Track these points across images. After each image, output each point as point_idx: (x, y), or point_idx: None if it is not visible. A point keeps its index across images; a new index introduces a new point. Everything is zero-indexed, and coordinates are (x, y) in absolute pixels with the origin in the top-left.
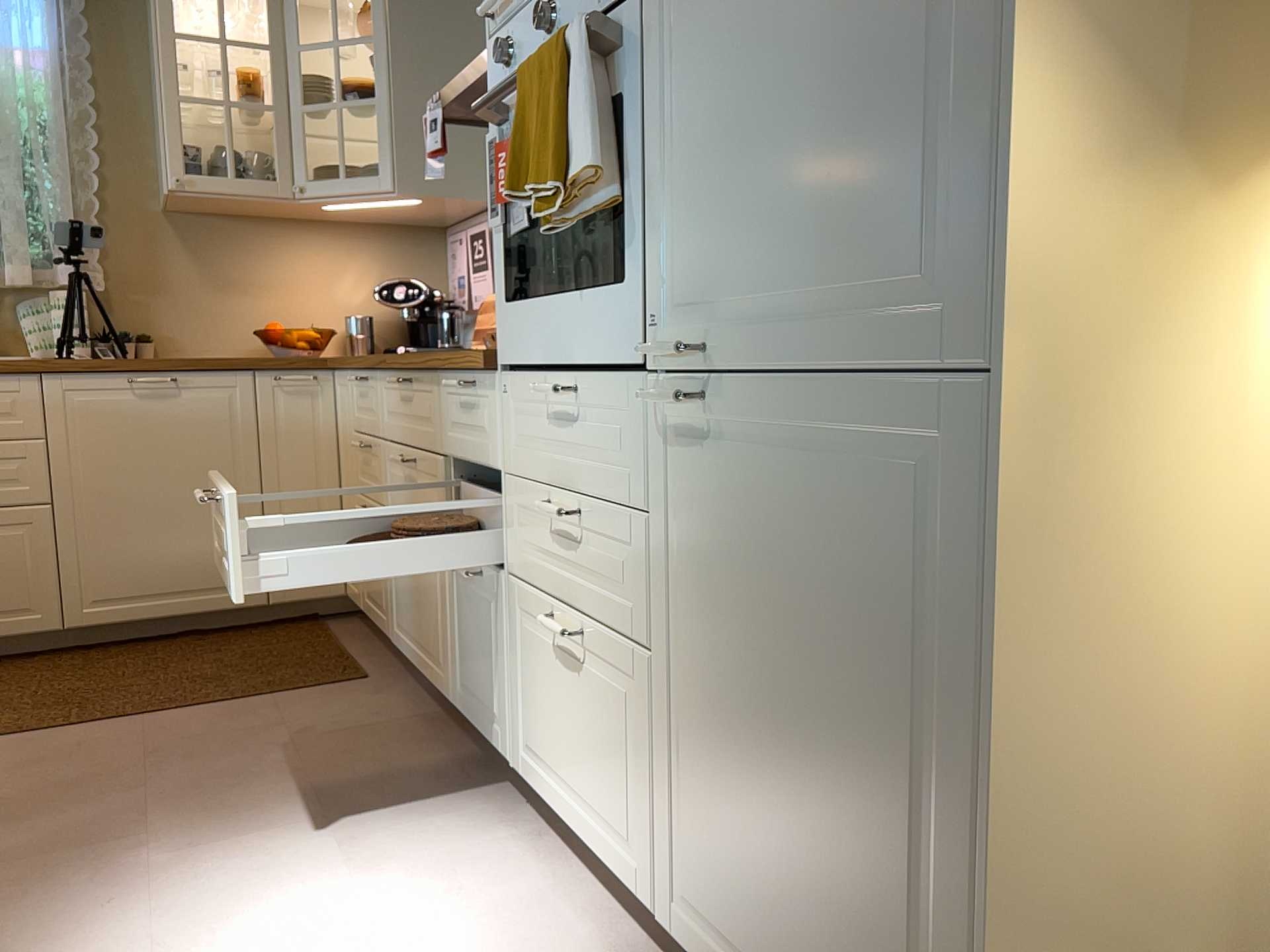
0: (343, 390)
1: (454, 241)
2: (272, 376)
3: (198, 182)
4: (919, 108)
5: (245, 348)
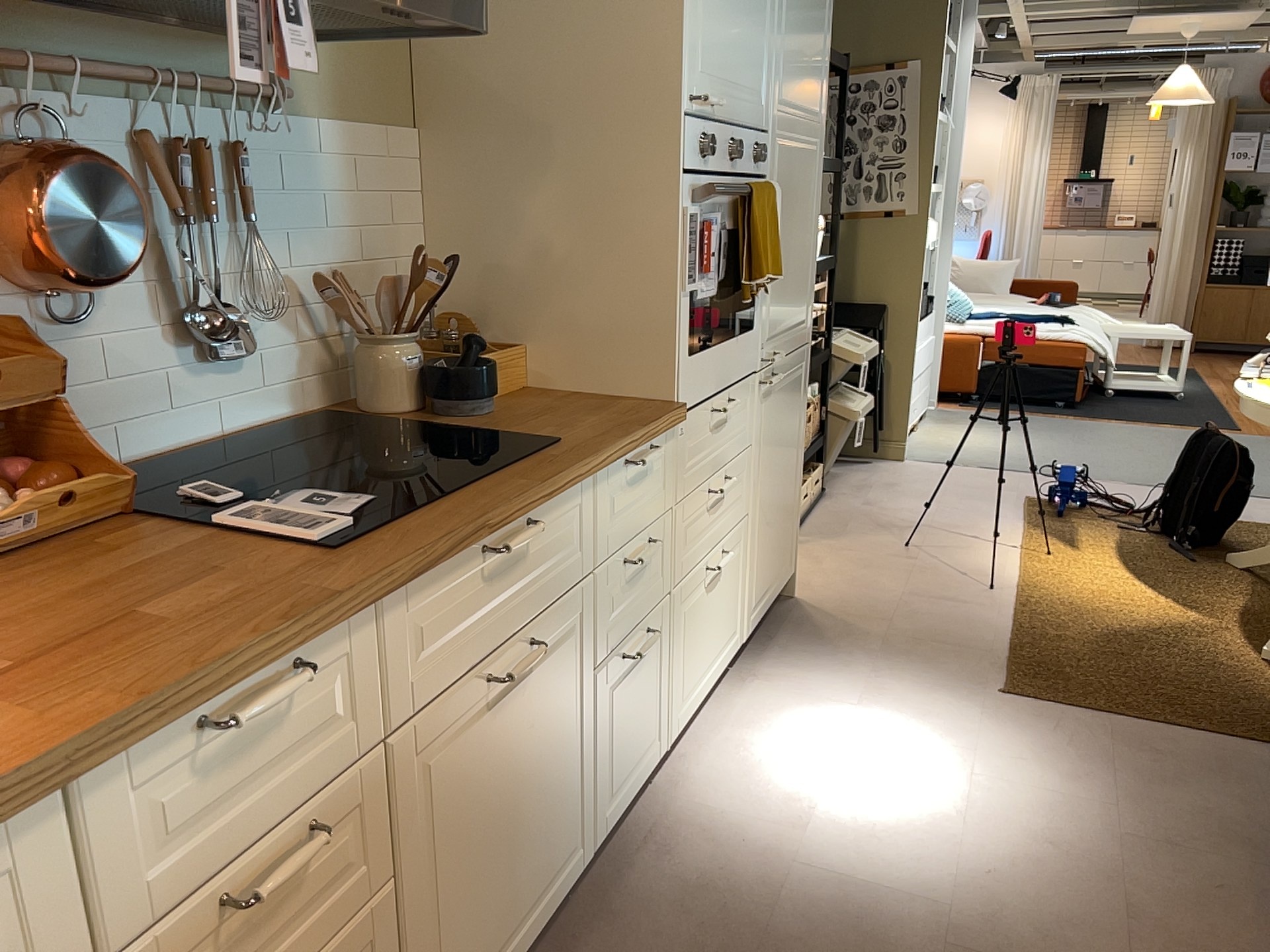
0: None
1: None
2: None
3: None
4: (807, 271)
5: None
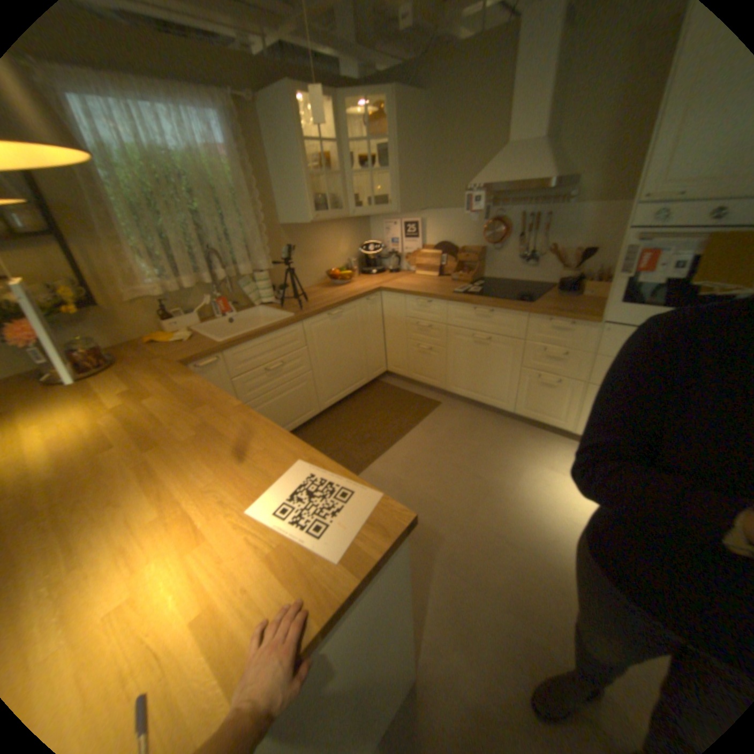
0: (393, 301)
1: (387, 224)
2: (364, 300)
3: (318, 217)
4: None
5: (313, 281)
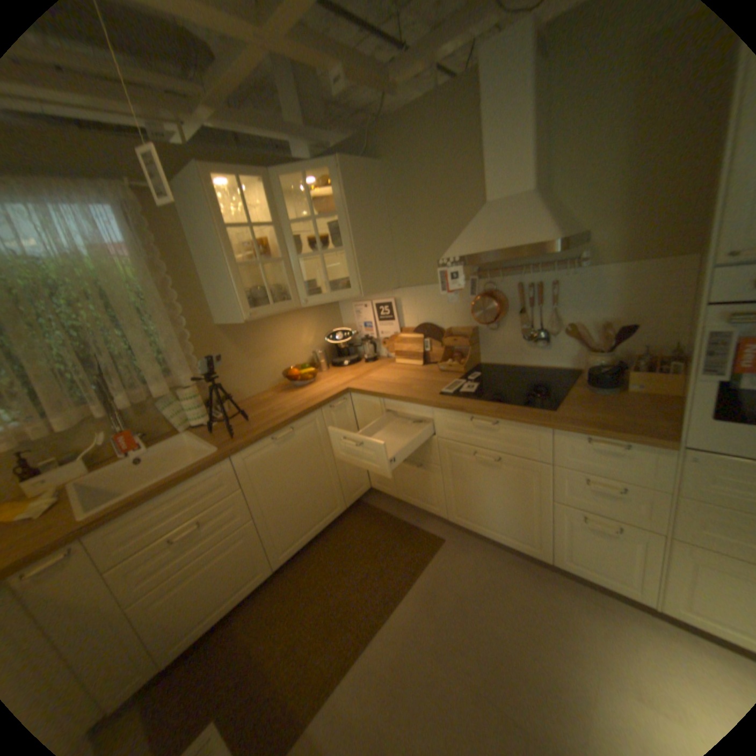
0: (367, 404)
1: (358, 307)
2: (328, 407)
3: (257, 313)
4: None
5: (271, 383)
